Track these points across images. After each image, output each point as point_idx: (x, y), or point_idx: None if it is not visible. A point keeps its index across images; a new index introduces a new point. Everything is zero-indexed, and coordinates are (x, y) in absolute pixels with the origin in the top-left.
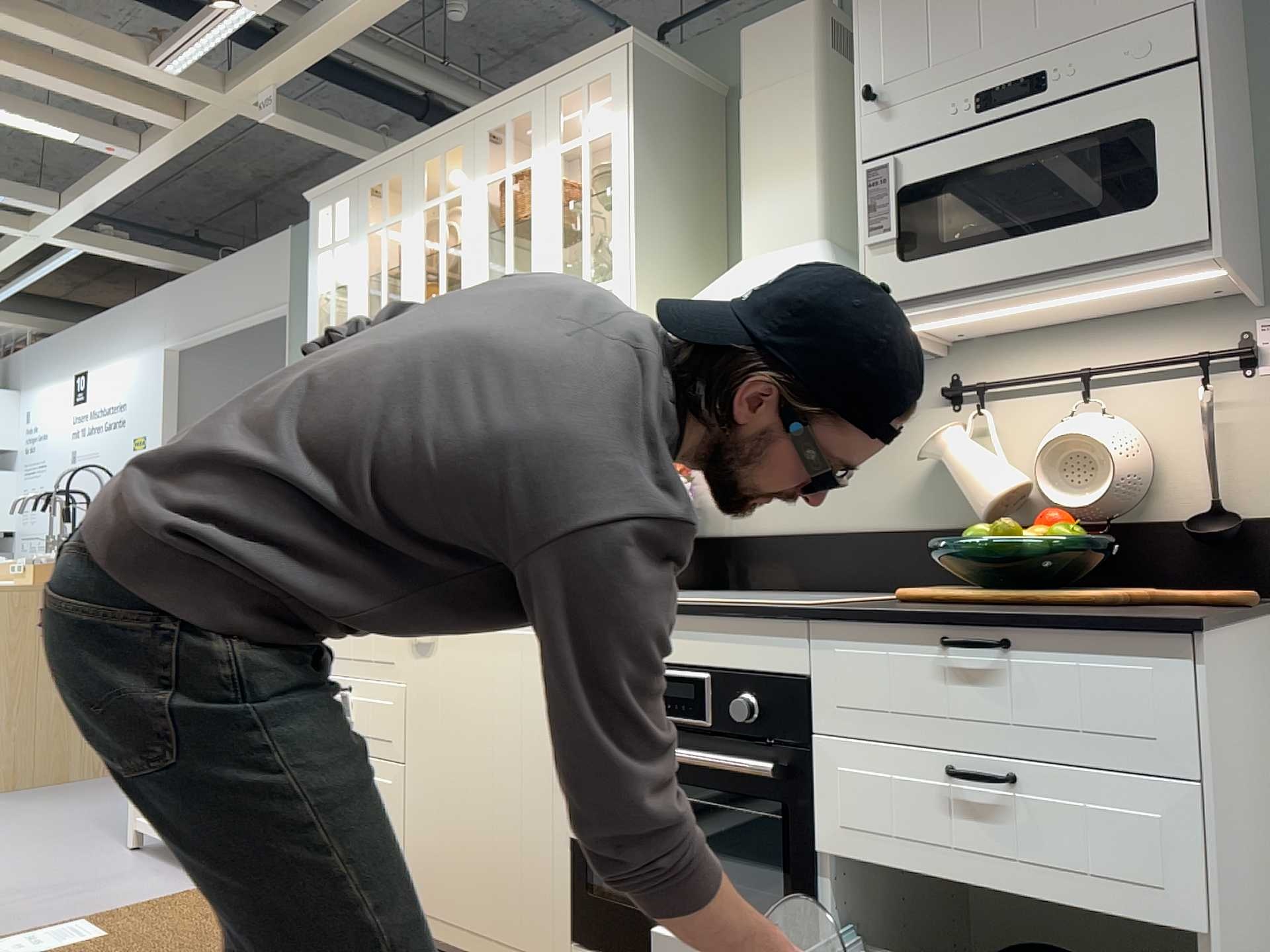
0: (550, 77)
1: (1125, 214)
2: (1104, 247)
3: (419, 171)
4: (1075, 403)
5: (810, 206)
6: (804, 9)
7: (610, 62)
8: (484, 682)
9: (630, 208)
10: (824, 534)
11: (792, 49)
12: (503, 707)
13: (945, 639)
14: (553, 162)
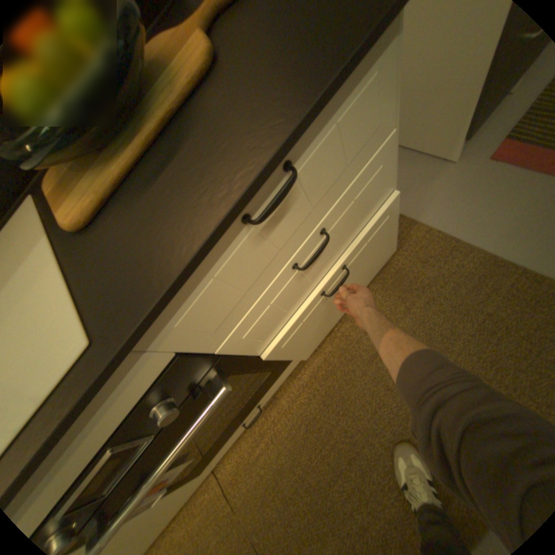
0: None
1: None
2: None
3: None
4: None
5: None
6: None
7: None
8: None
9: None
10: None
11: None
12: None
13: (241, 217)
14: None
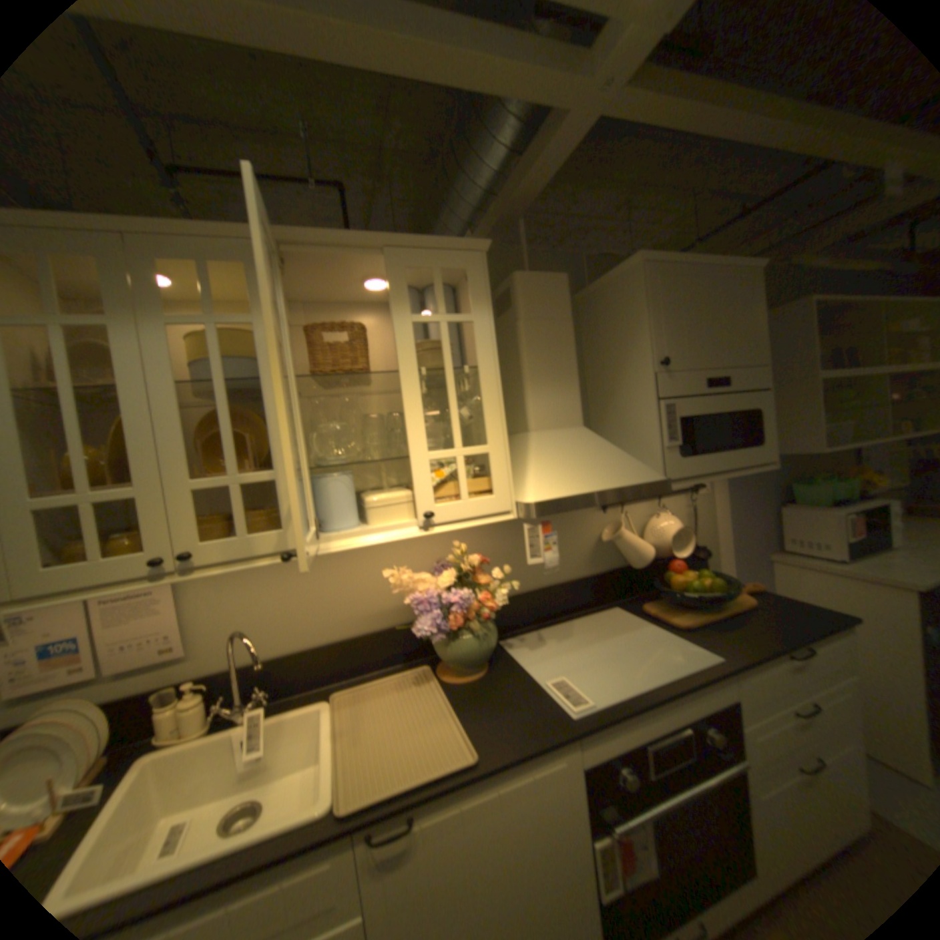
0: (396, 242)
1: (758, 448)
2: (753, 461)
3: (146, 266)
4: (650, 508)
5: (577, 406)
6: (564, 278)
7: (467, 259)
8: (493, 846)
9: (500, 391)
10: (548, 589)
11: (558, 301)
12: (521, 852)
13: (792, 658)
14: (406, 327)
